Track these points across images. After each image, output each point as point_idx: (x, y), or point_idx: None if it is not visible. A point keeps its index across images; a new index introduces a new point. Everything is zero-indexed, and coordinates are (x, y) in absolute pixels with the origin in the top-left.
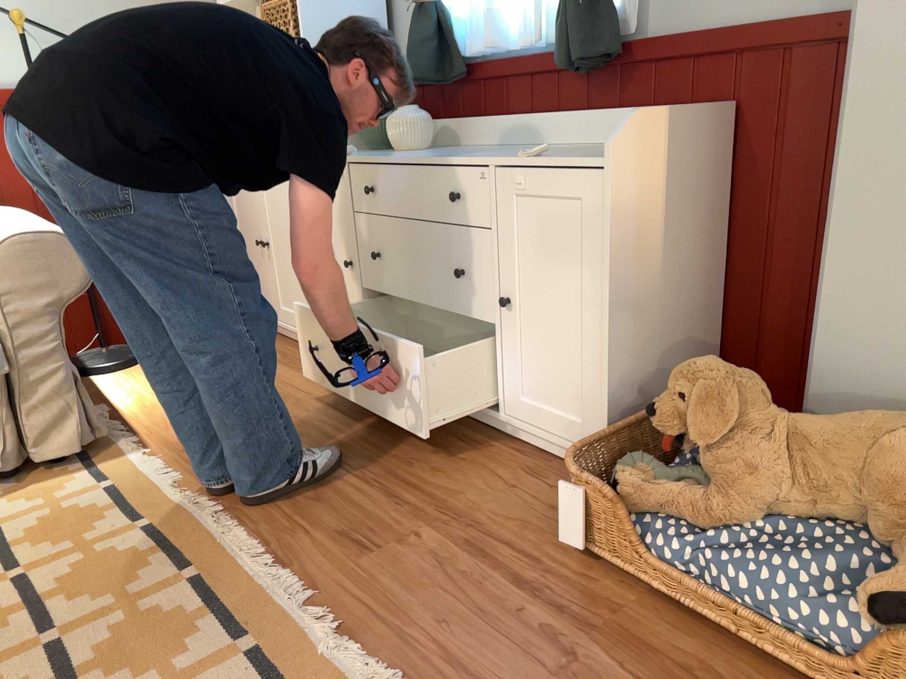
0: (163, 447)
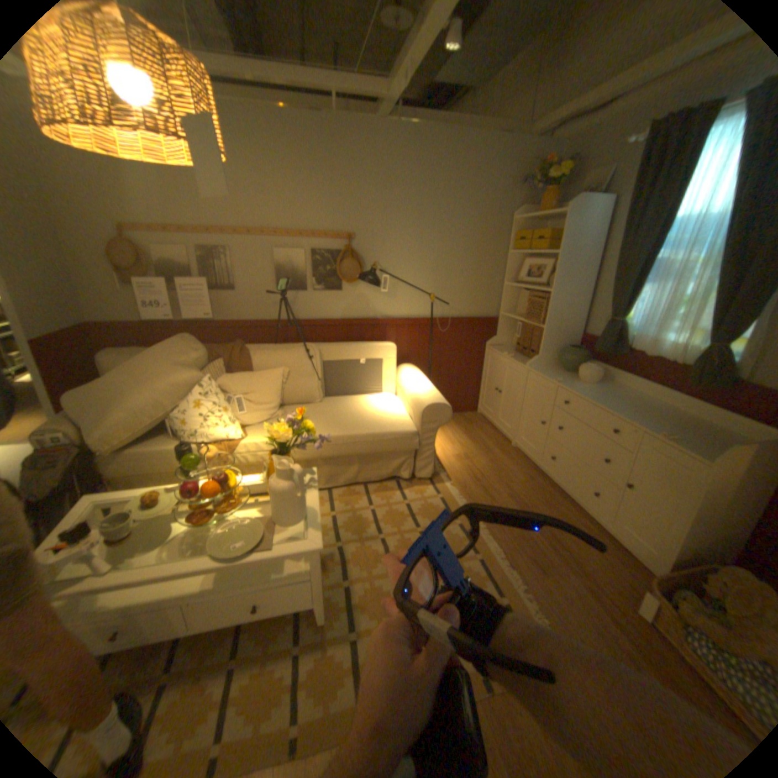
0: (456, 483)
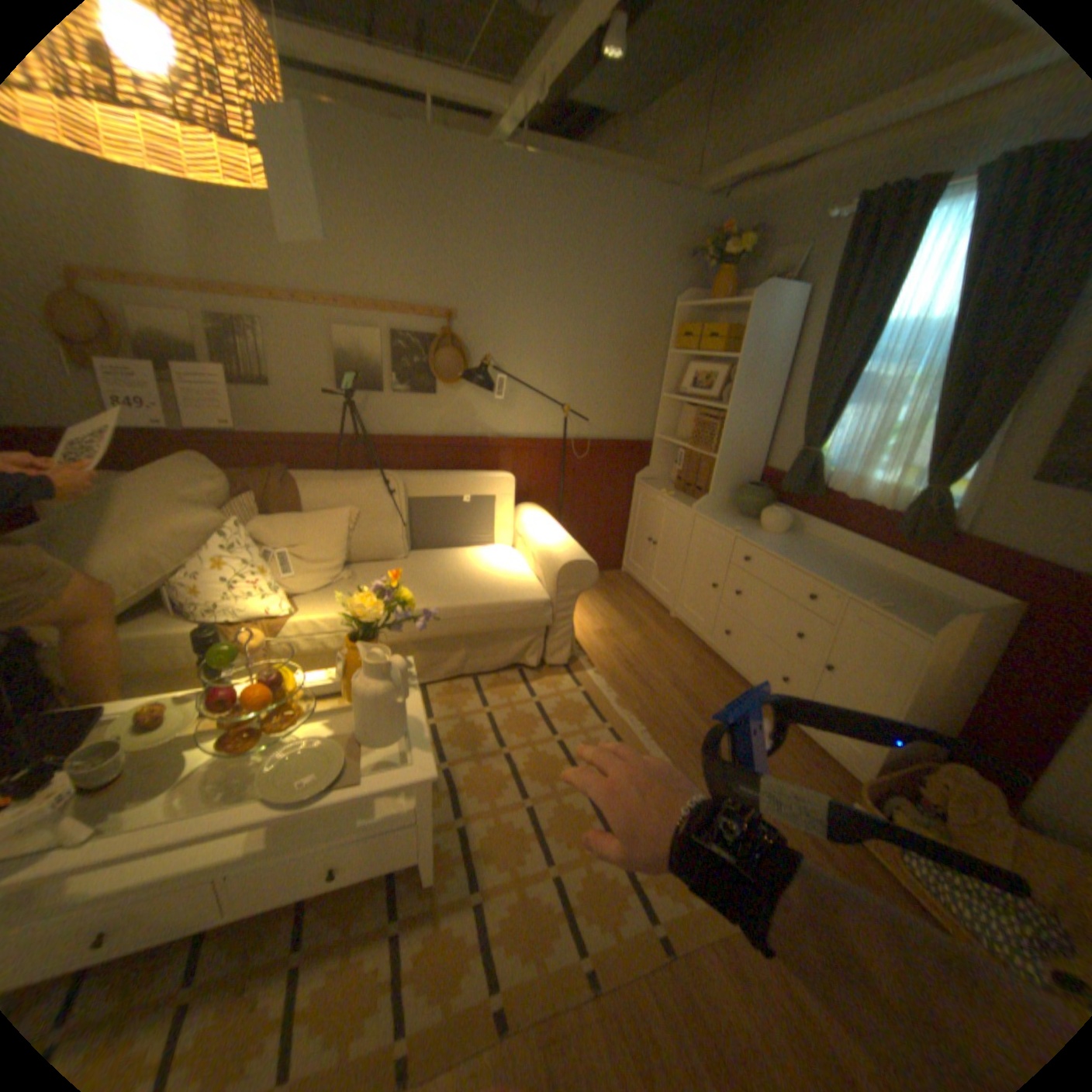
0: (601, 671)
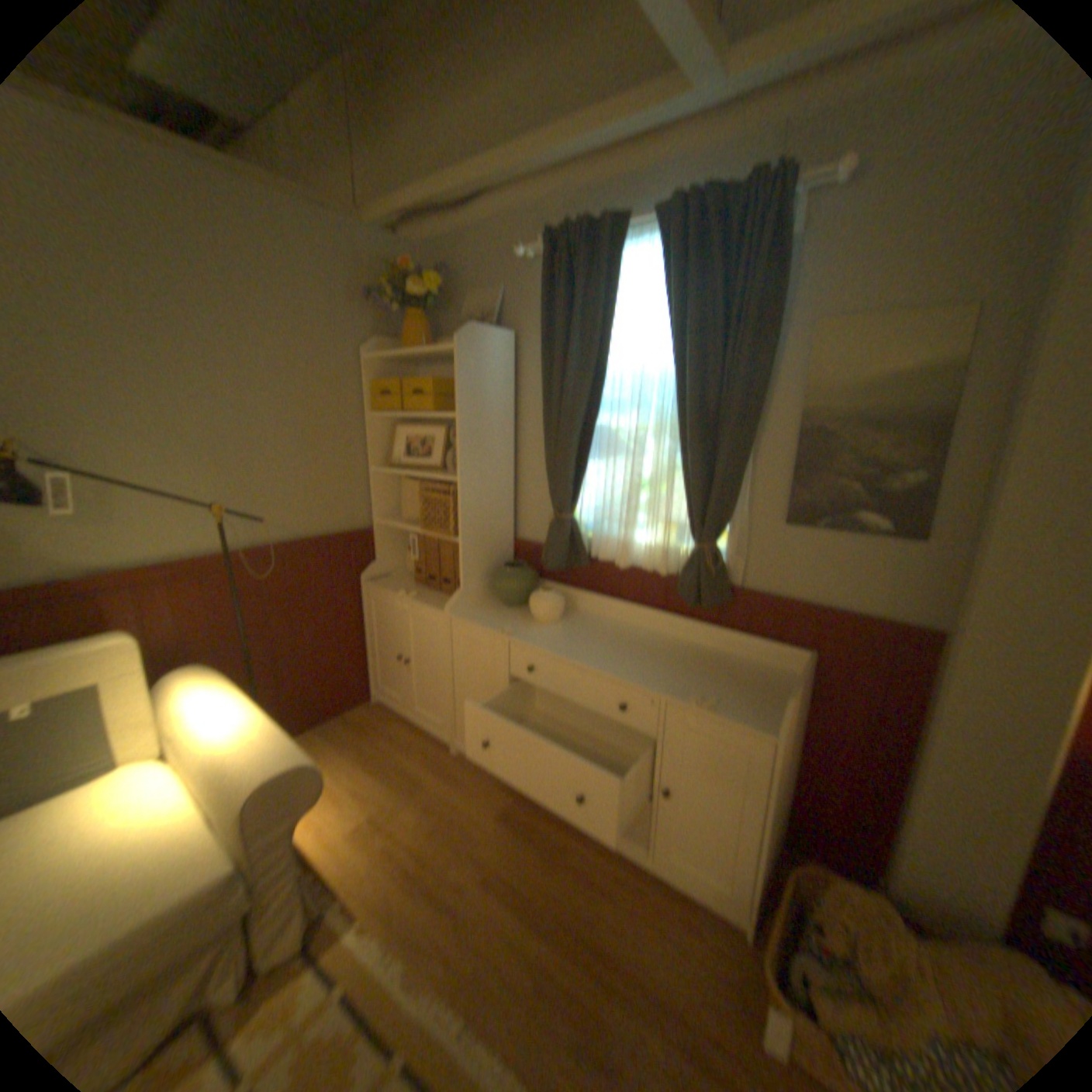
0: (367, 920)
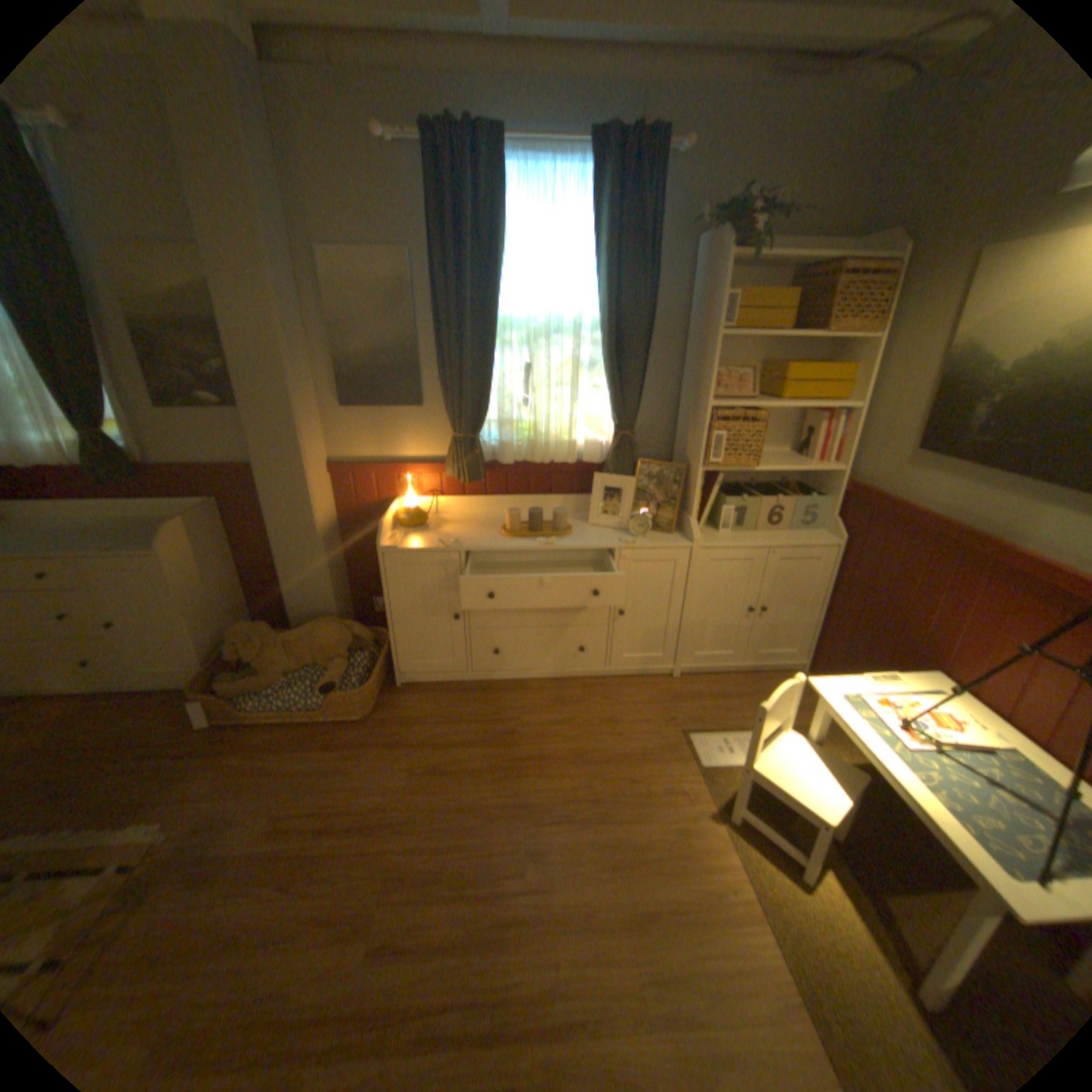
0: None
